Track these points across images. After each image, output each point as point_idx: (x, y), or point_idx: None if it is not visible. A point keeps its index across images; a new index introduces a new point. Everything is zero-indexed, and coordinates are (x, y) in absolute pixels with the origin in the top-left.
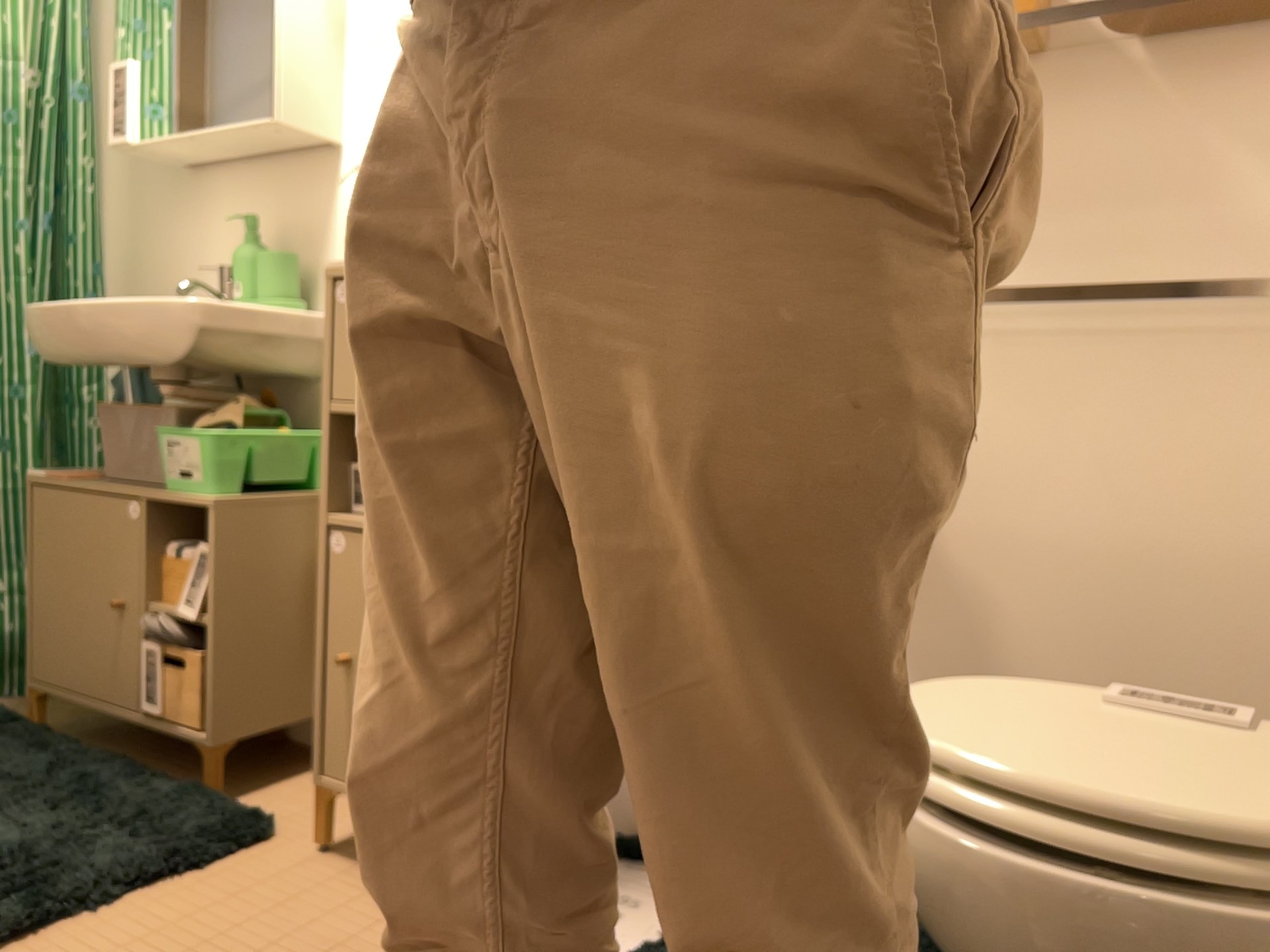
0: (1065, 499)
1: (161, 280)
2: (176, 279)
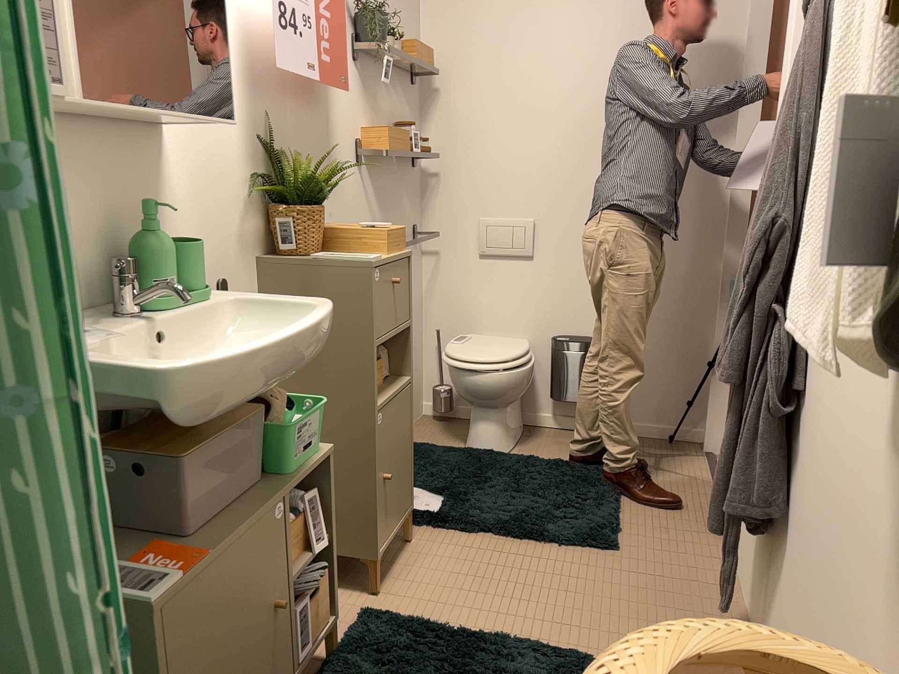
0: None
1: None
2: None
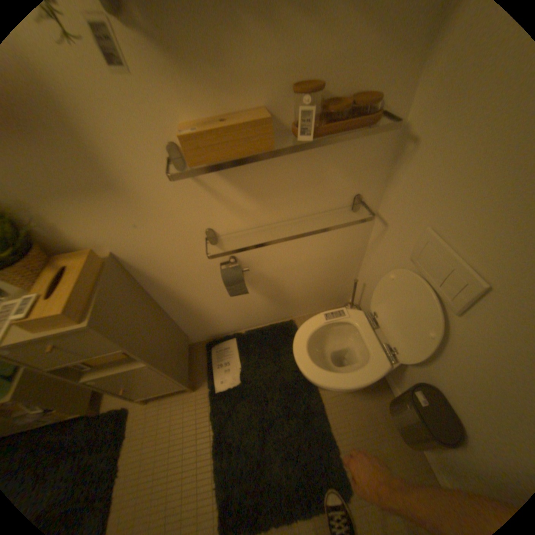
0: (291, 257)
1: None
2: None
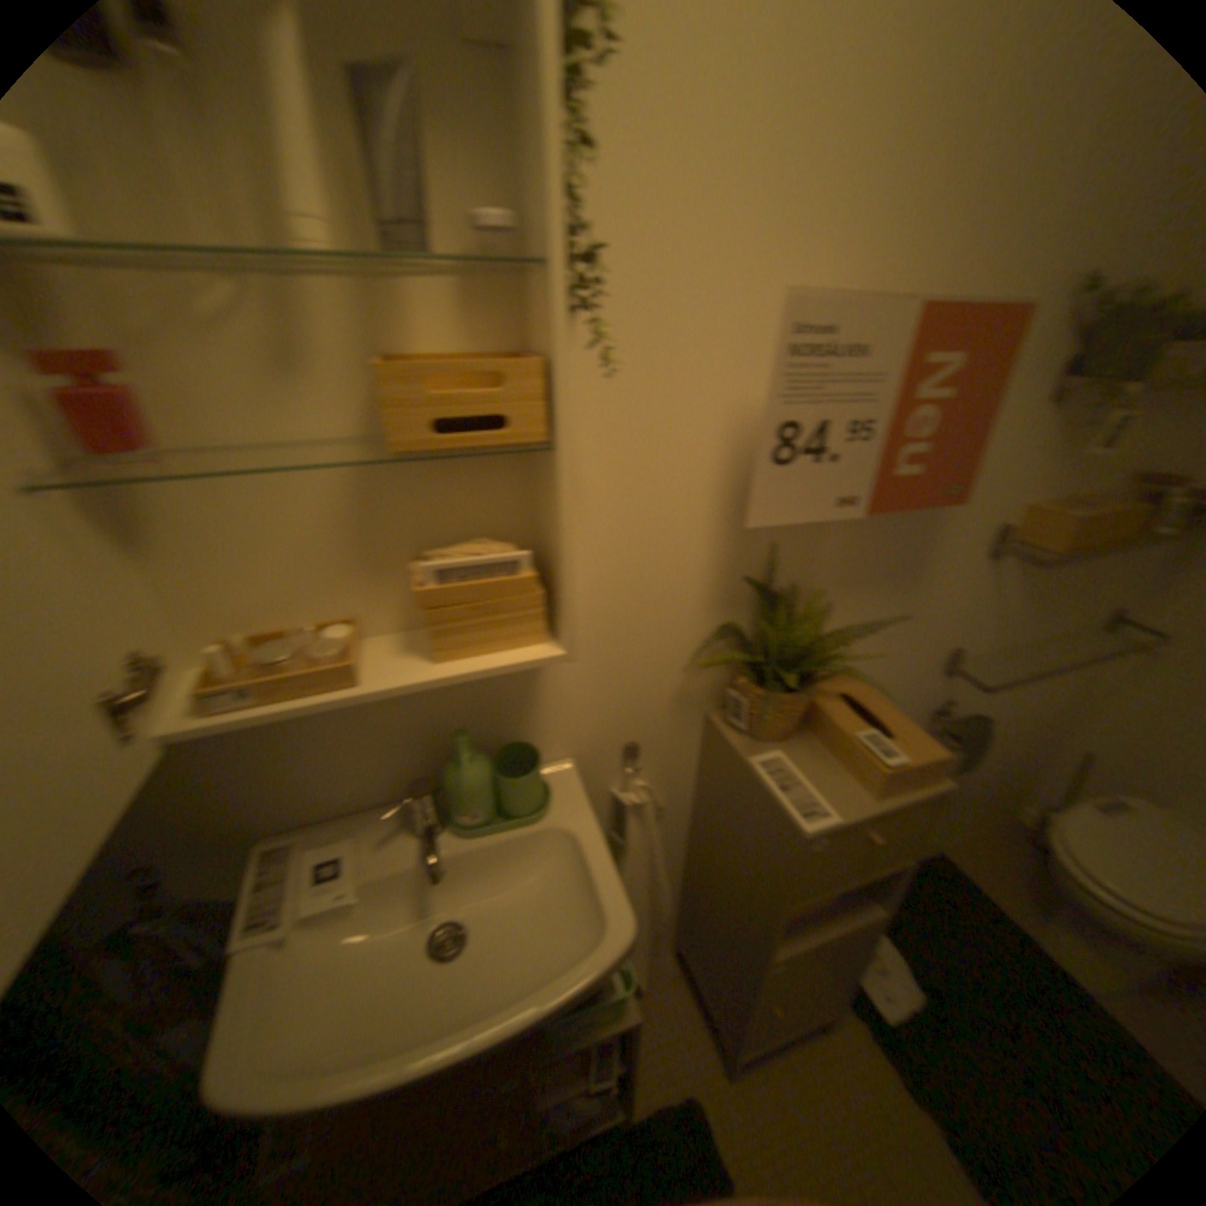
0: (1008, 710)
1: (180, 812)
2: (222, 802)
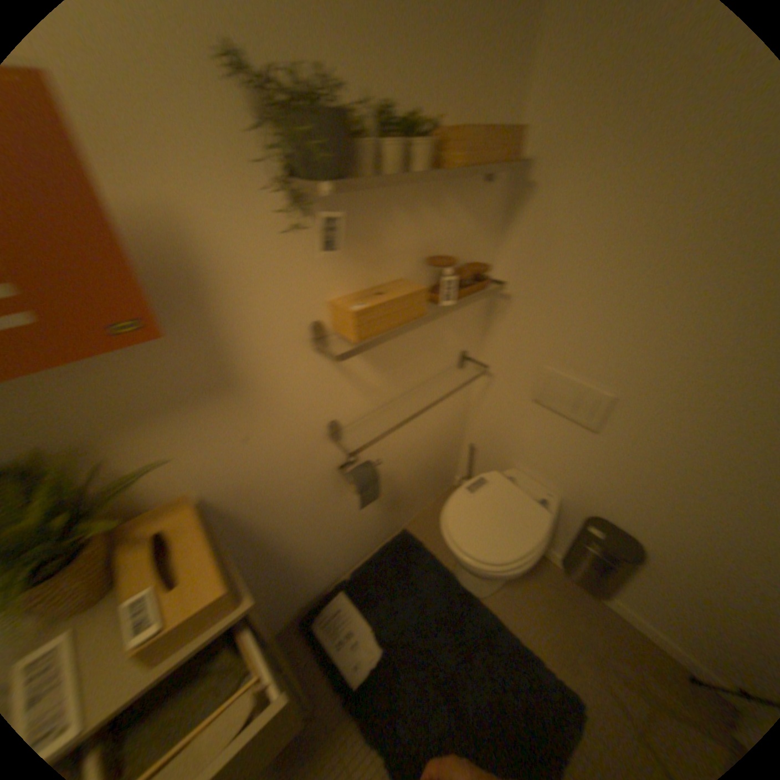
0: (409, 437)
1: None
2: None
